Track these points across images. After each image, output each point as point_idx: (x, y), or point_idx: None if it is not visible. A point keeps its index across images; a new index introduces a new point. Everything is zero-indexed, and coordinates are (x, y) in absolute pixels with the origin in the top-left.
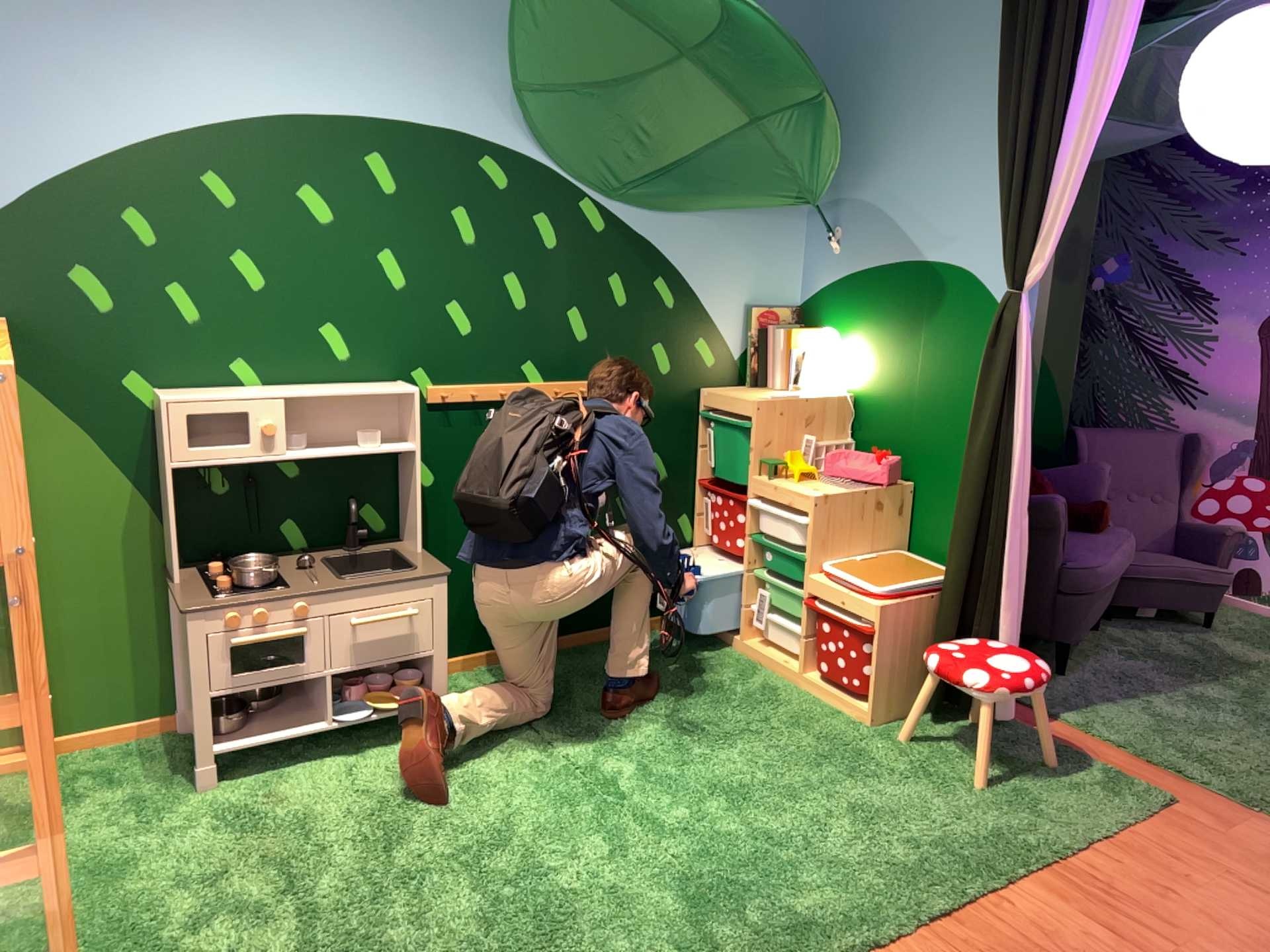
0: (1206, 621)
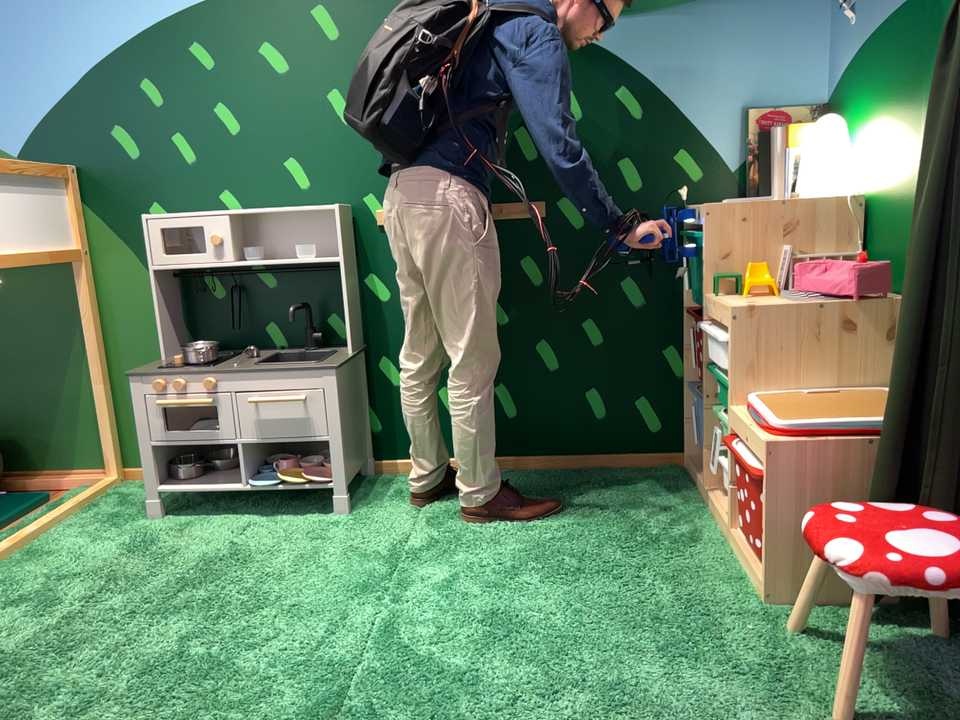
0: None
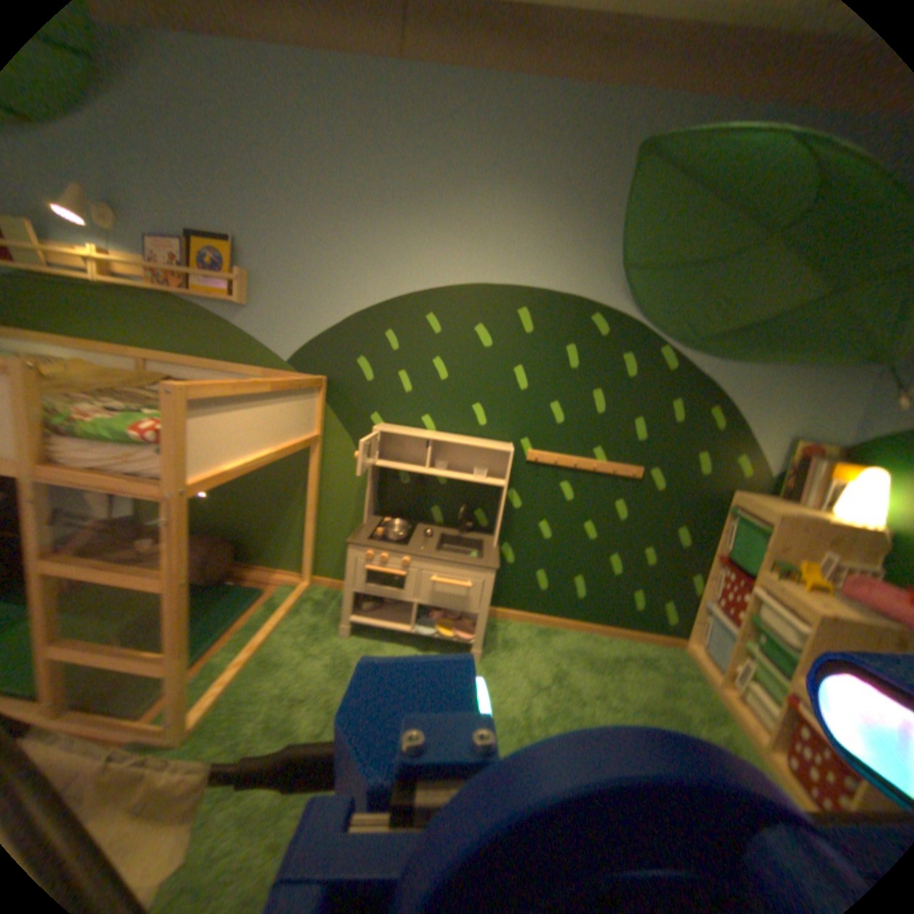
0: None
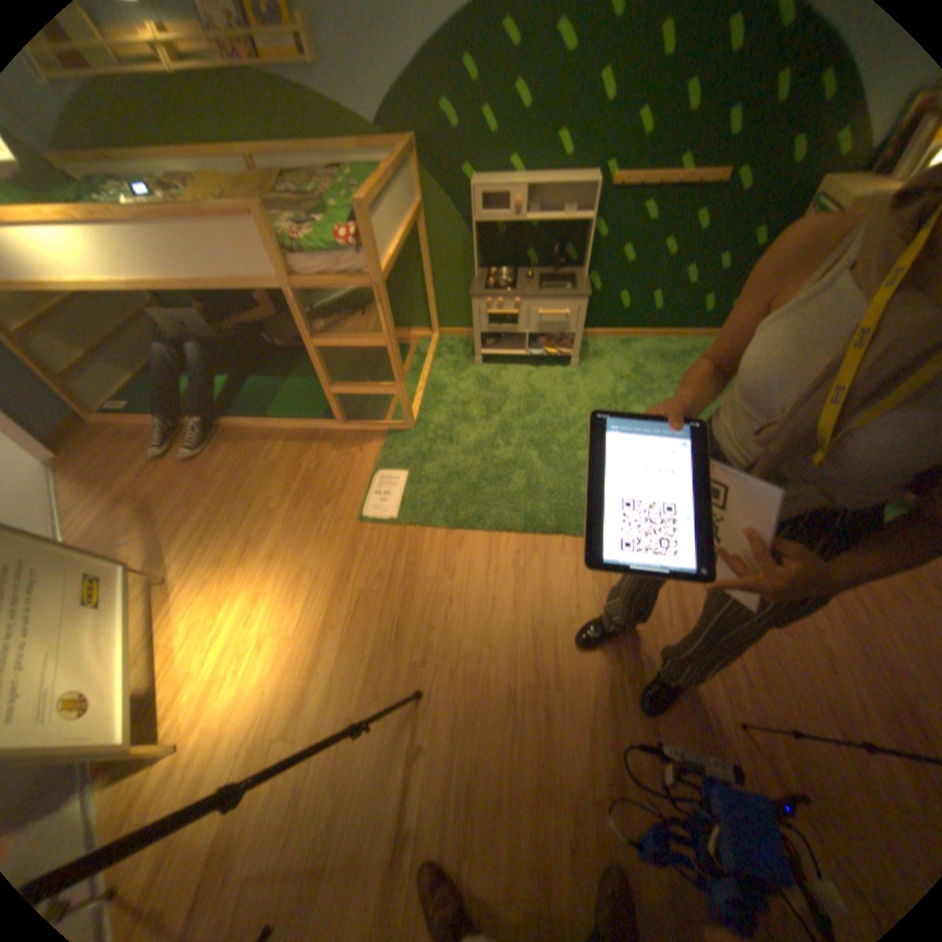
0: None
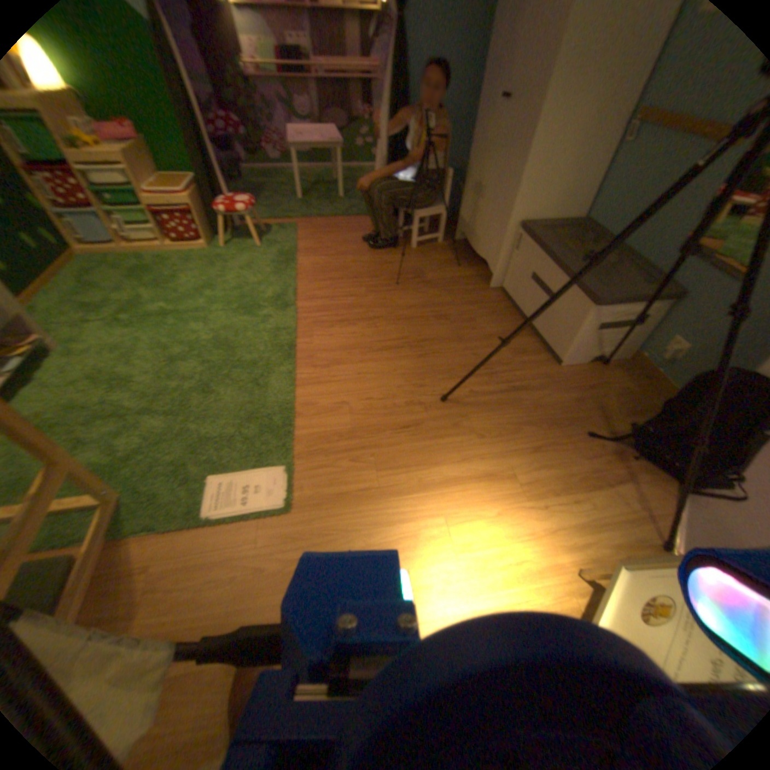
0: (238, 175)
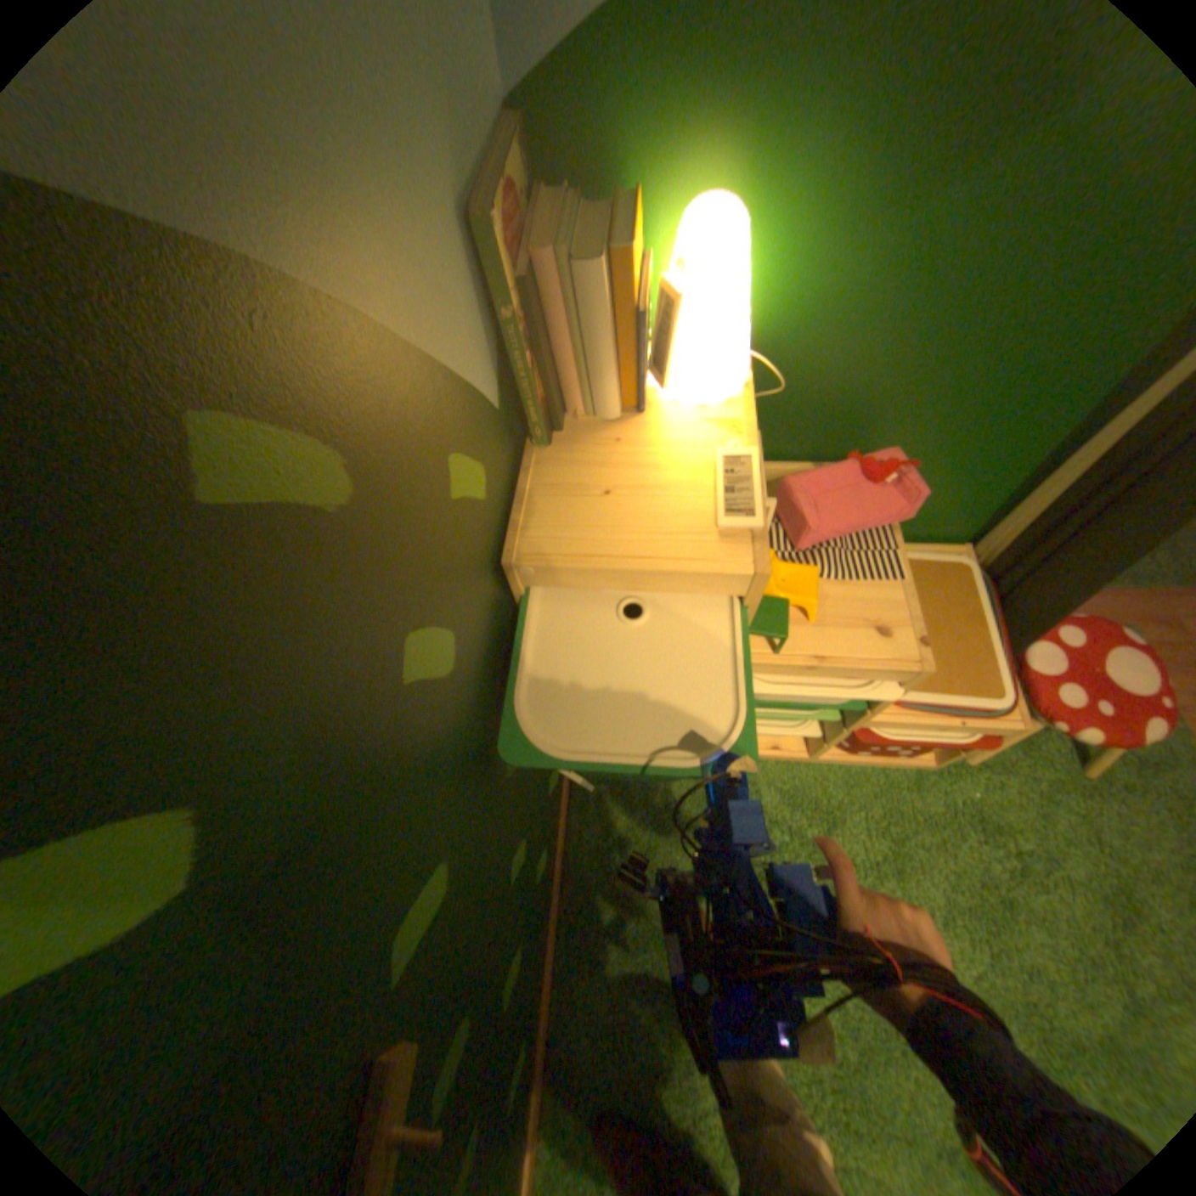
0: None
